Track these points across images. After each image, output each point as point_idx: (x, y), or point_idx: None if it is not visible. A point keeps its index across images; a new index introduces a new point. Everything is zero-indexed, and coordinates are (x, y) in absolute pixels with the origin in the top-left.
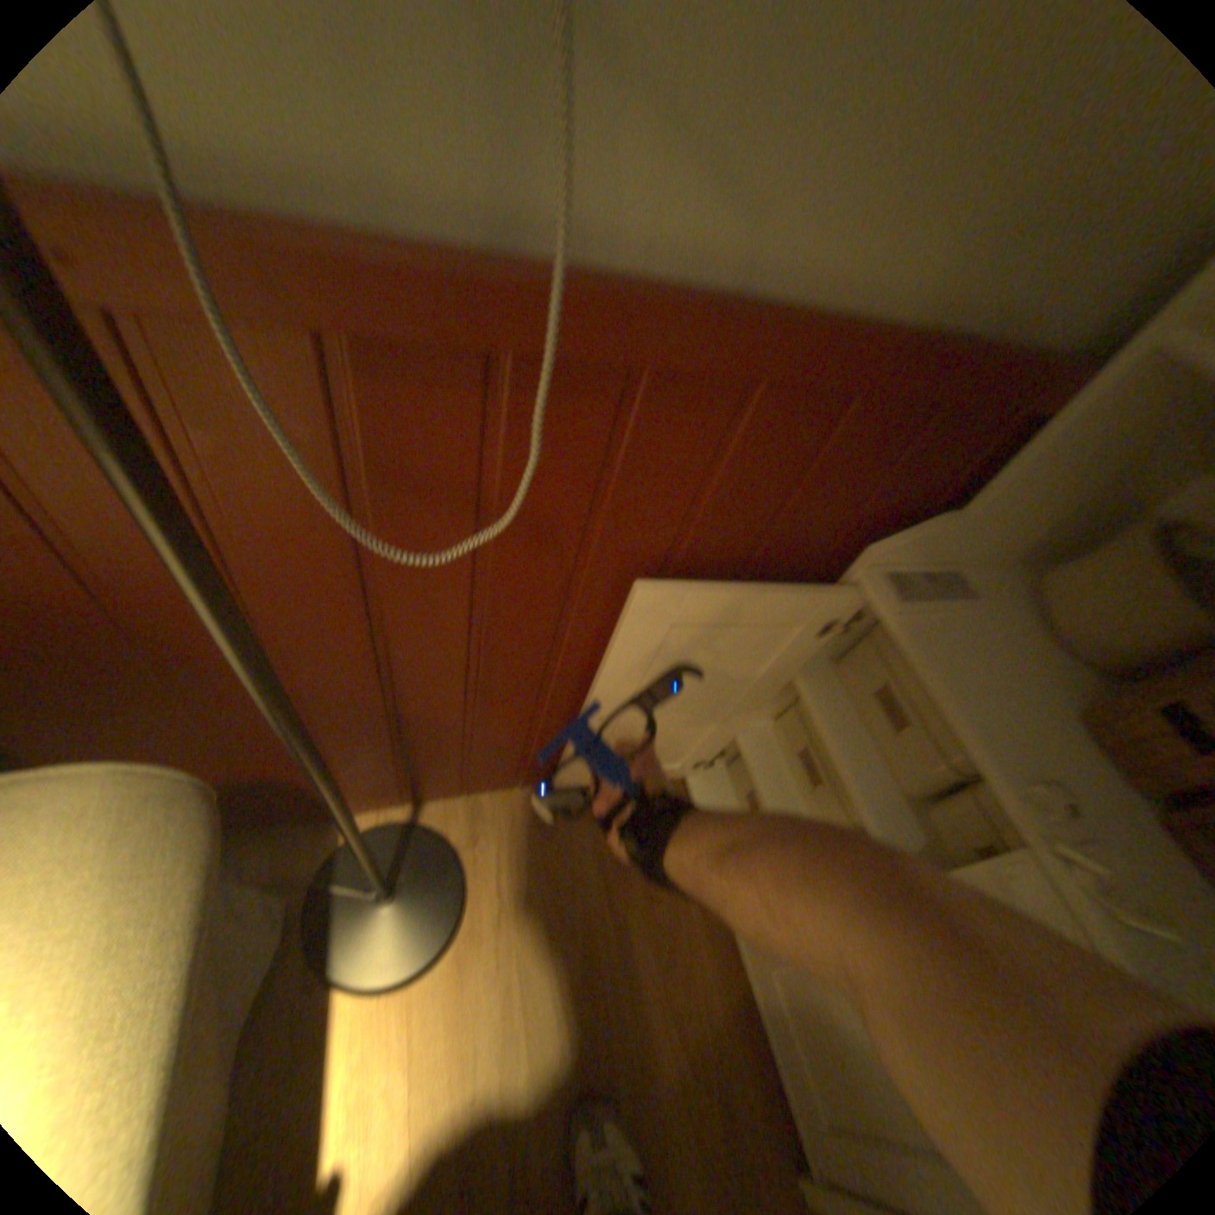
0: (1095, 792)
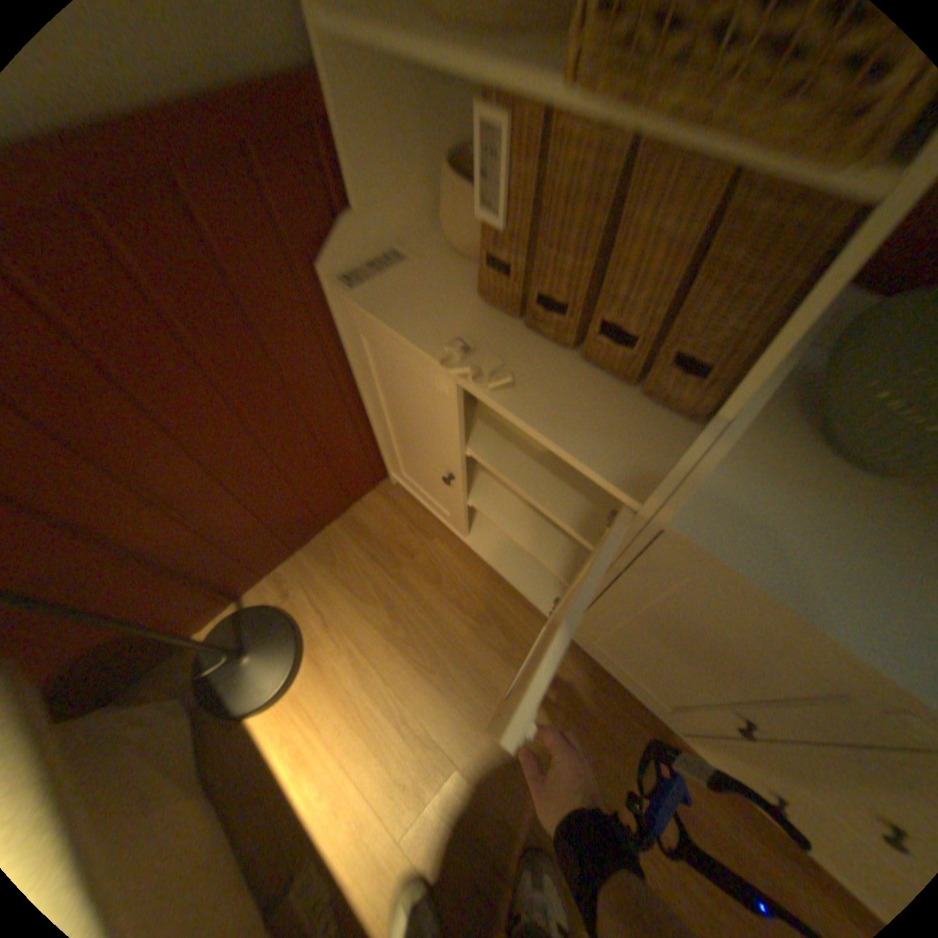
0: (482, 332)
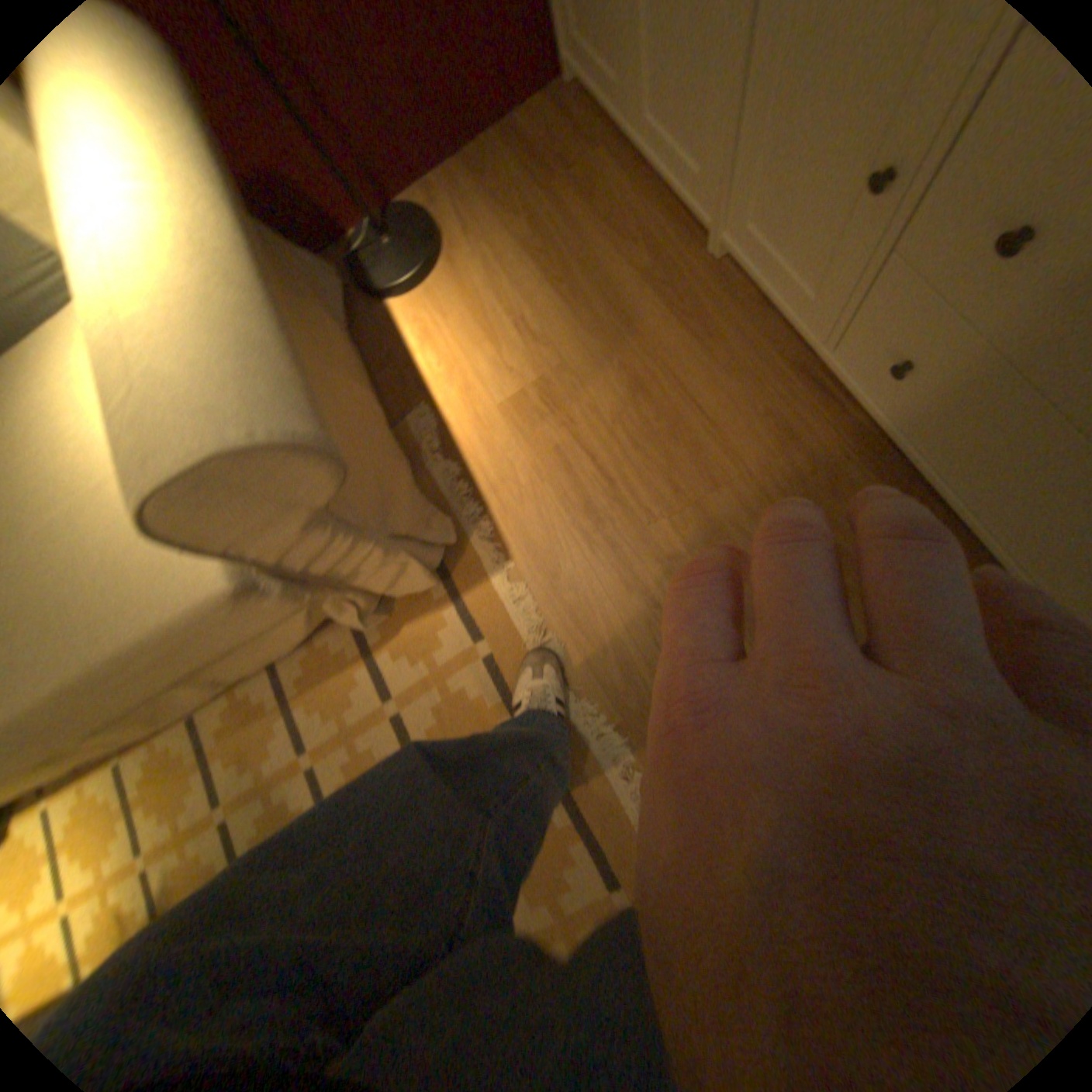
0: None
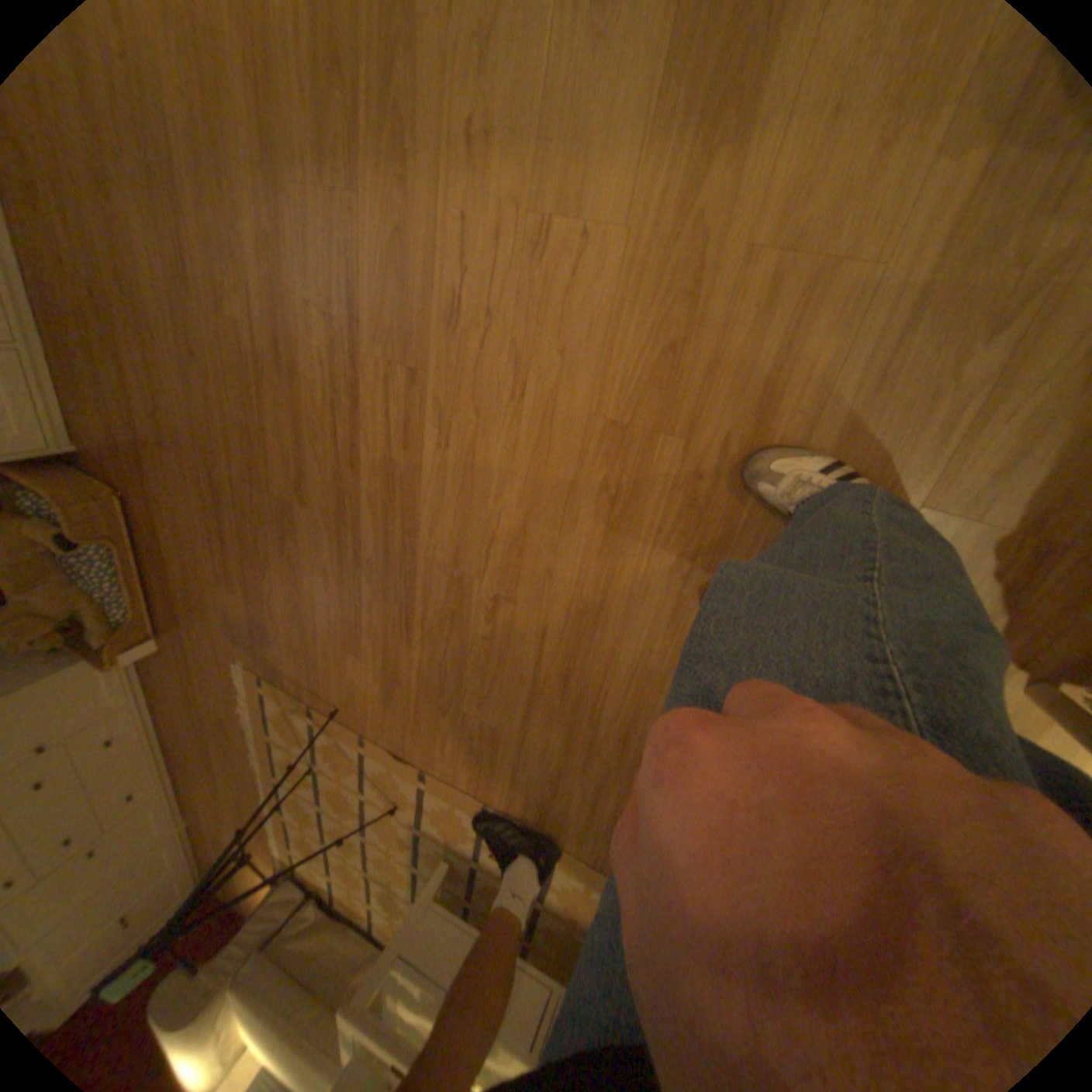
0: None
